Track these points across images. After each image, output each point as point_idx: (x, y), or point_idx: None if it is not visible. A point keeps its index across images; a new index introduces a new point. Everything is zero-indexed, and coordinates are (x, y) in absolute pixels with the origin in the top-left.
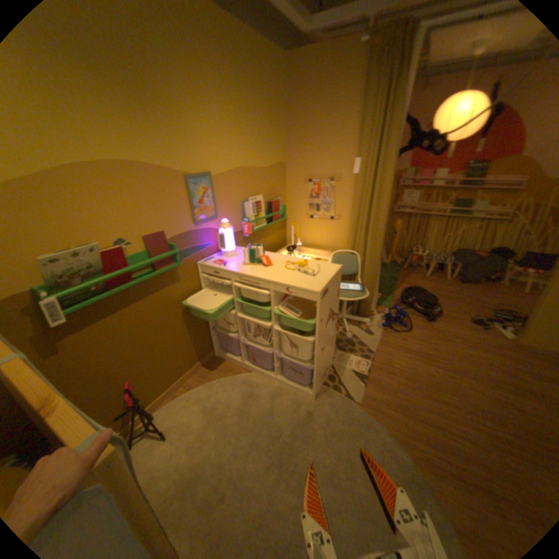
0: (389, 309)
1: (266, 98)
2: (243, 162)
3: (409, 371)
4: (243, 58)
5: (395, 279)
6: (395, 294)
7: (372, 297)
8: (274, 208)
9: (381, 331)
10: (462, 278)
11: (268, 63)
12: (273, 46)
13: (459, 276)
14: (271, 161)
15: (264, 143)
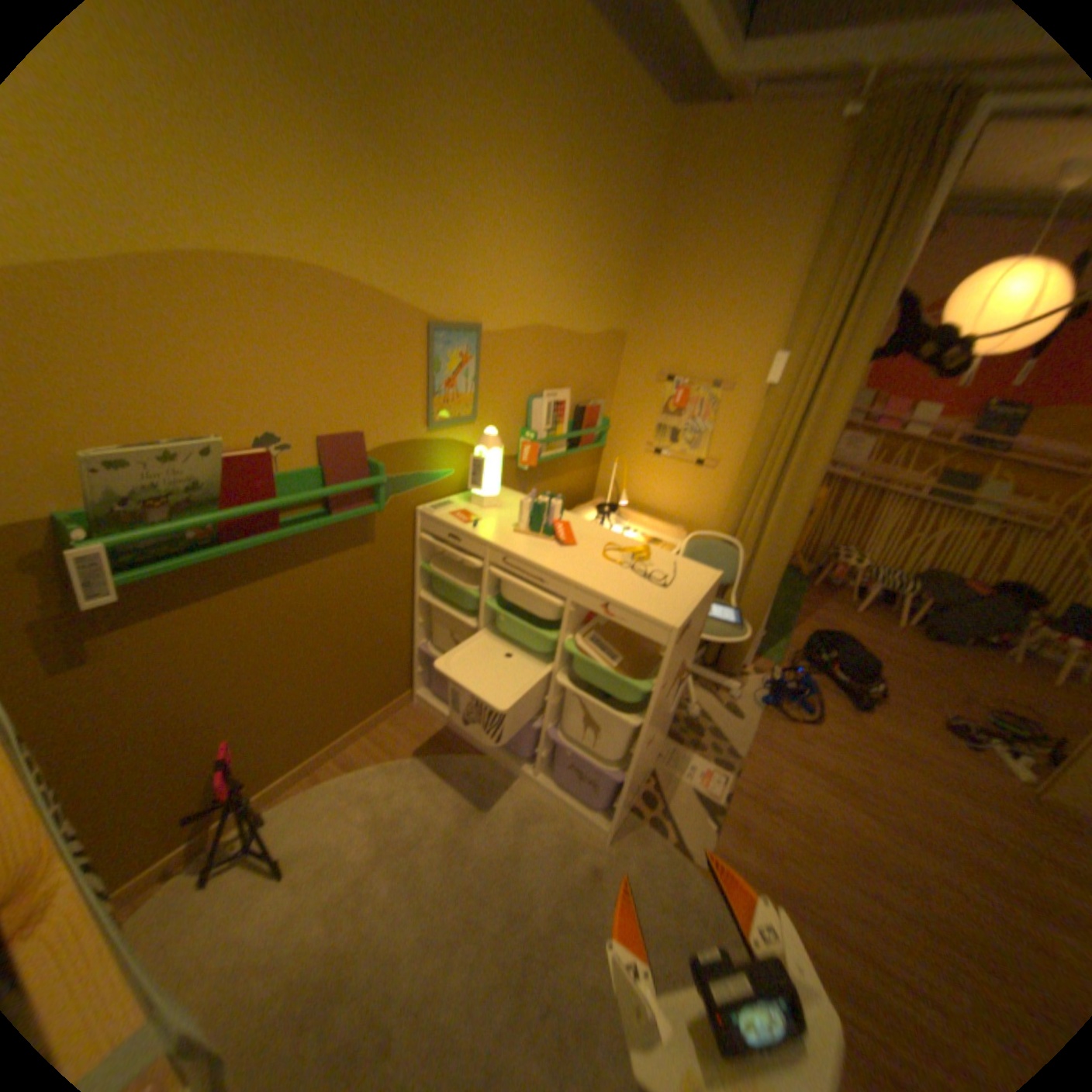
0: (780, 670)
1: (619, 196)
2: (549, 317)
3: (811, 817)
4: (595, 104)
5: (796, 608)
6: (793, 638)
7: (753, 641)
8: (588, 423)
9: (761, 714)
10: (929, 630)
11: (638, 125)
12: (656, 93)
13: (923, 625)
14: (601, 325)
15: (597, 287)
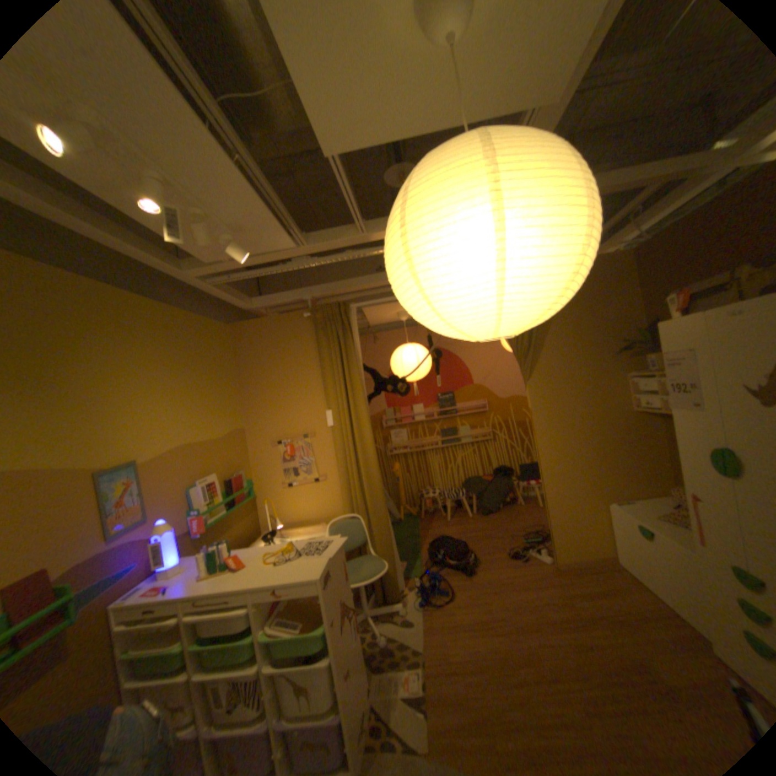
0: (423, 580)
1: (211, 367)
2: (186, 438)
3: (471, 661)
4: (180, 336)
5: (417, 537)
6: (422, 556)
7: (396, 570)
8: (237, 487)
9: (422, 615)
10: (483, 511)
11: (210, 336)
12: (215, 322)
13: (479, 510)
14: (225, 430)
15: (214, 412)
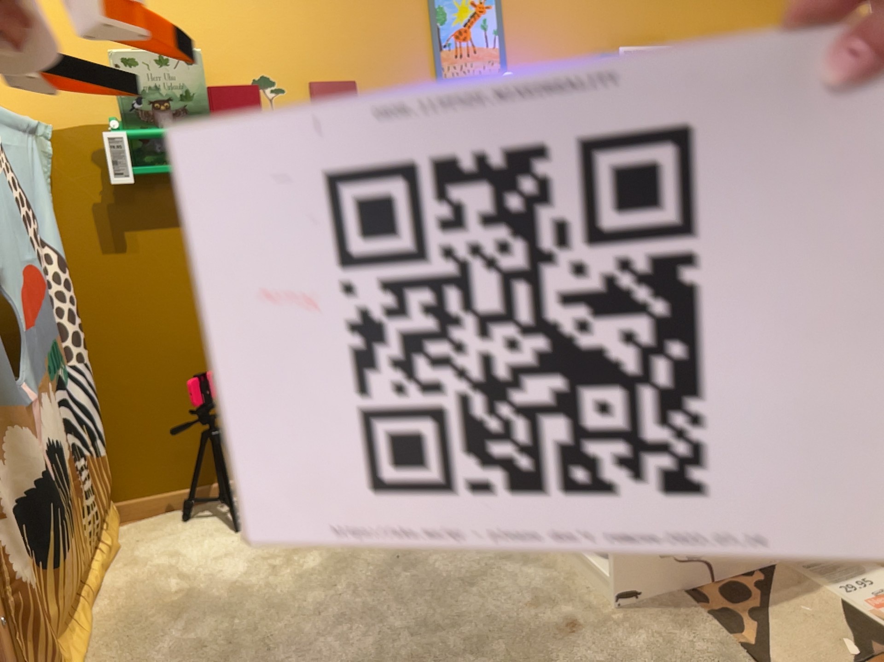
0: None
1: None
2: None
3: None
4: None
5: None
6: None
7: None
8: None
9: None
10: None
11: None
12: None
13: None
14: None
15: None
